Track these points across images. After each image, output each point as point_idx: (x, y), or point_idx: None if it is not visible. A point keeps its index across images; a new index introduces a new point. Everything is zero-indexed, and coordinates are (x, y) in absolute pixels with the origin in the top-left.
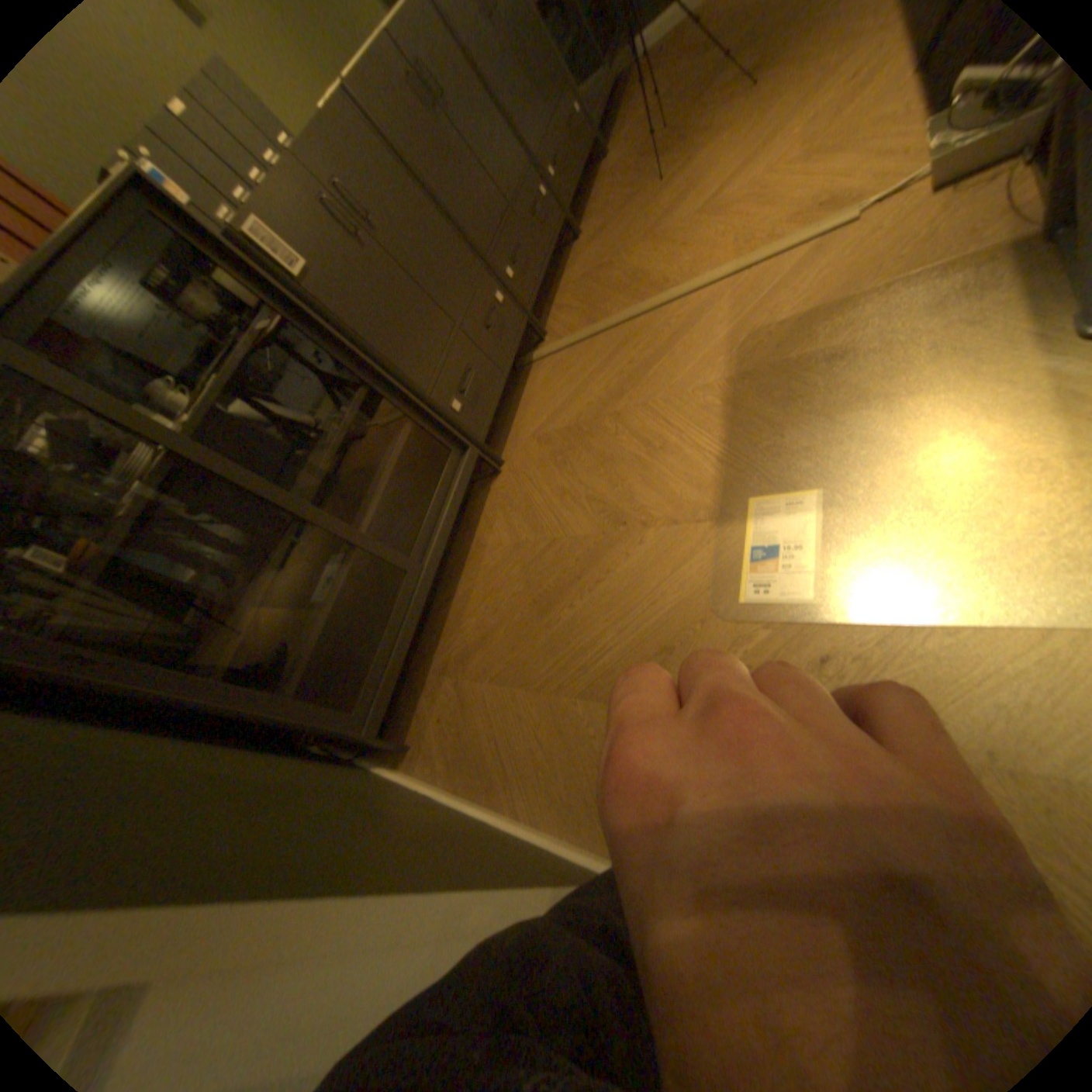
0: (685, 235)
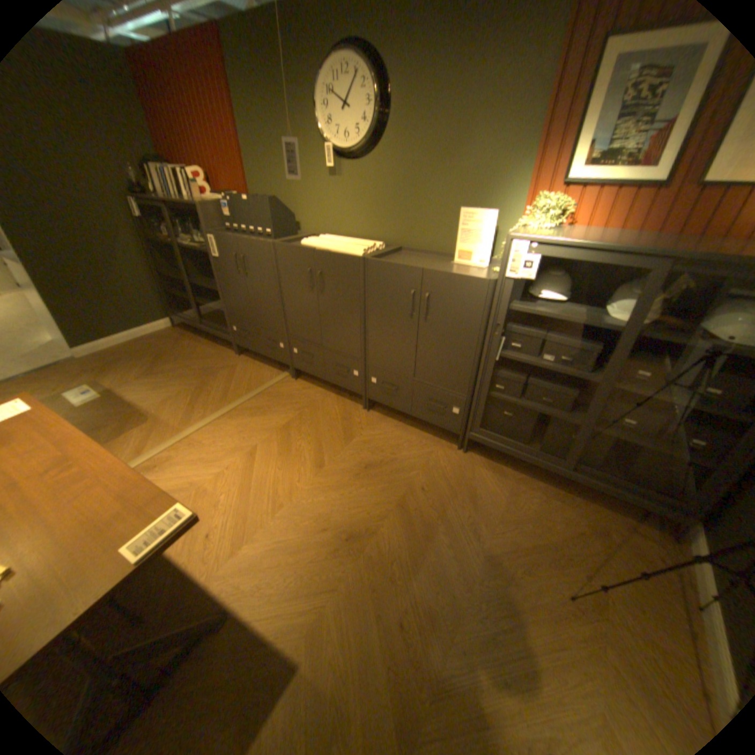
0: (246, 434)
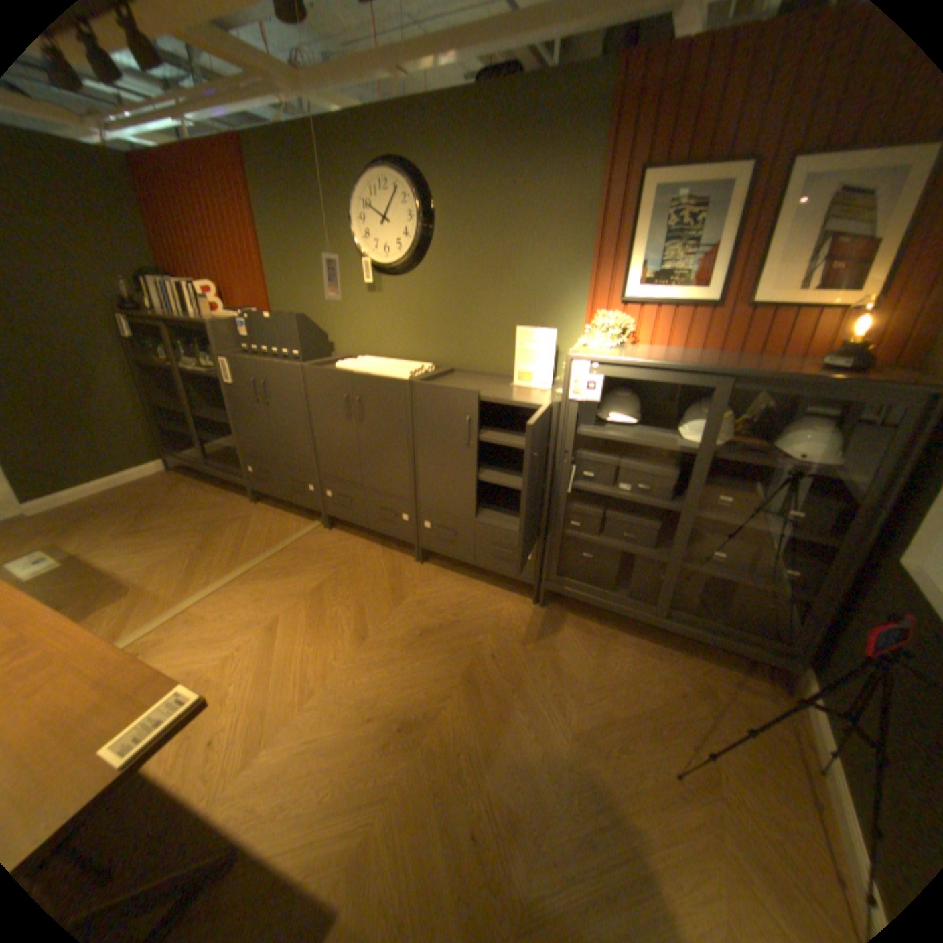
0: (264, 602)
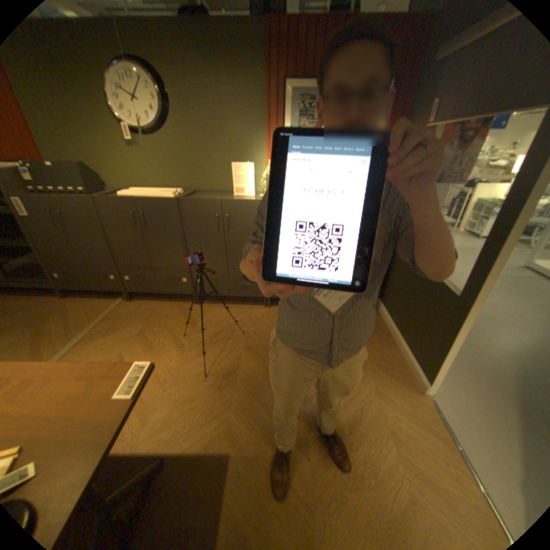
0: (108, 349)
